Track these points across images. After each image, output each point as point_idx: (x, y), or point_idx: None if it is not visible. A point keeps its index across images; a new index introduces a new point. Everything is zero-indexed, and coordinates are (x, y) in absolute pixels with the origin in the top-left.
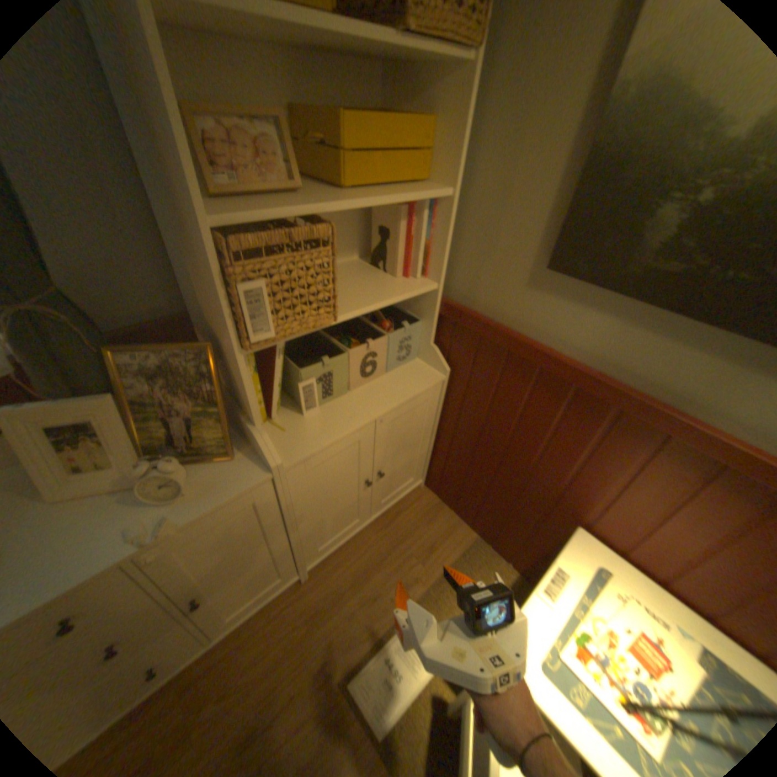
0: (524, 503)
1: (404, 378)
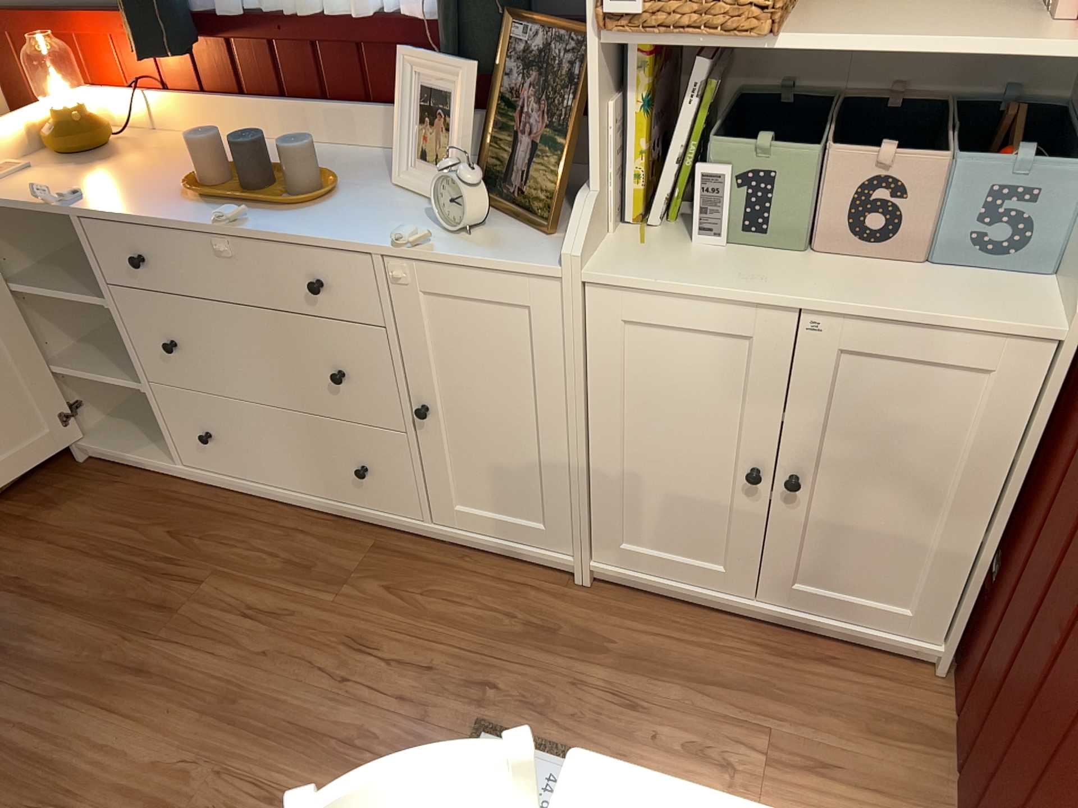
0: (1043, 781)
1: (950, 290)
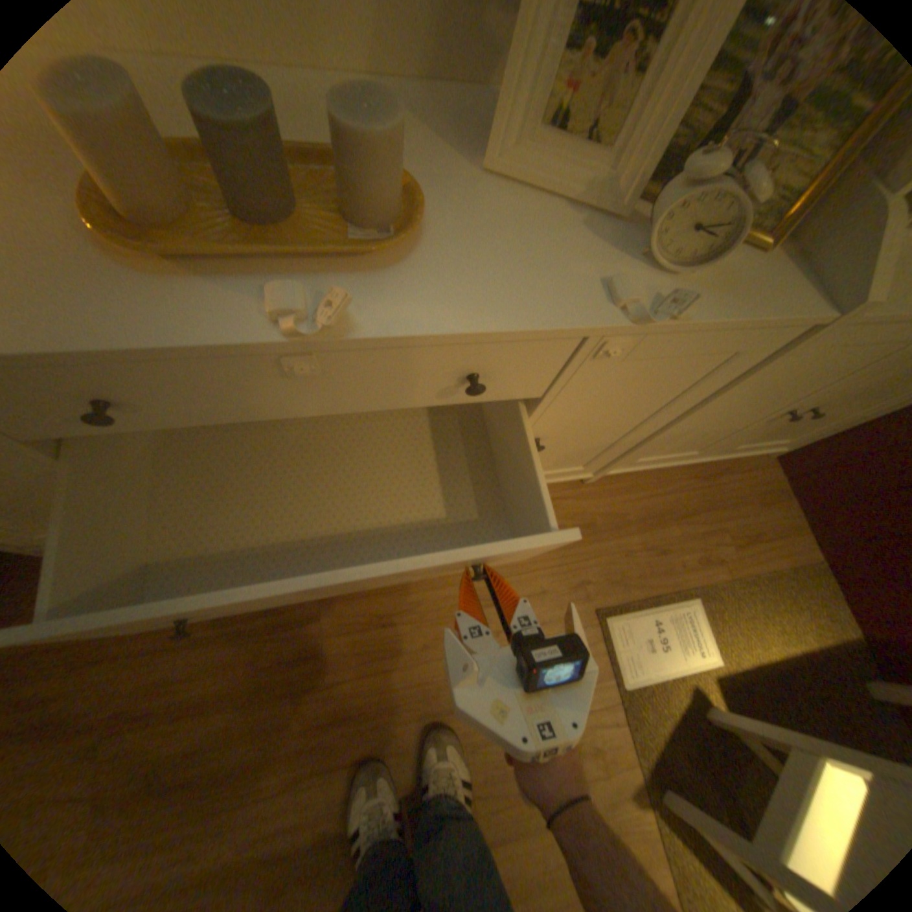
0: None
1: None
